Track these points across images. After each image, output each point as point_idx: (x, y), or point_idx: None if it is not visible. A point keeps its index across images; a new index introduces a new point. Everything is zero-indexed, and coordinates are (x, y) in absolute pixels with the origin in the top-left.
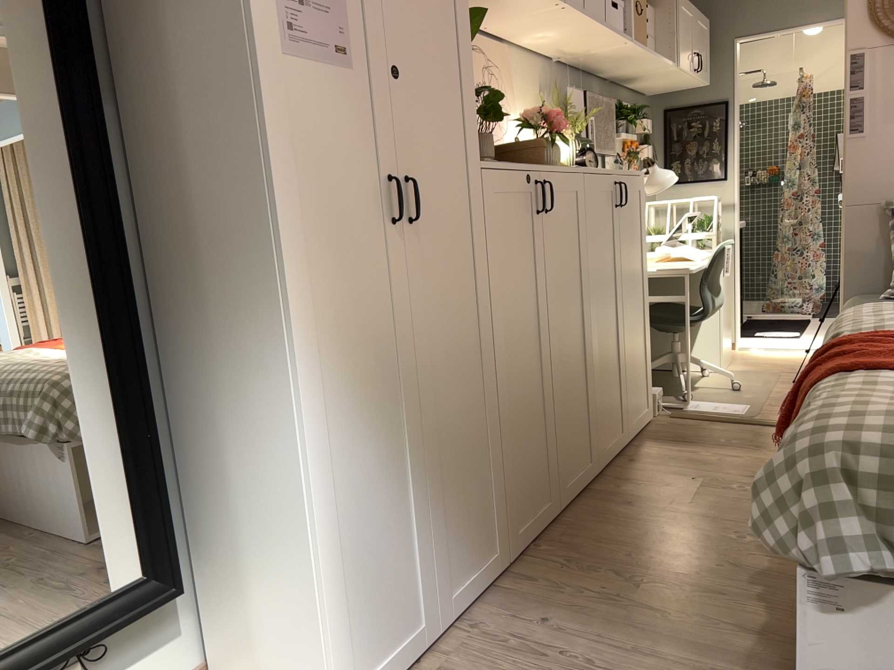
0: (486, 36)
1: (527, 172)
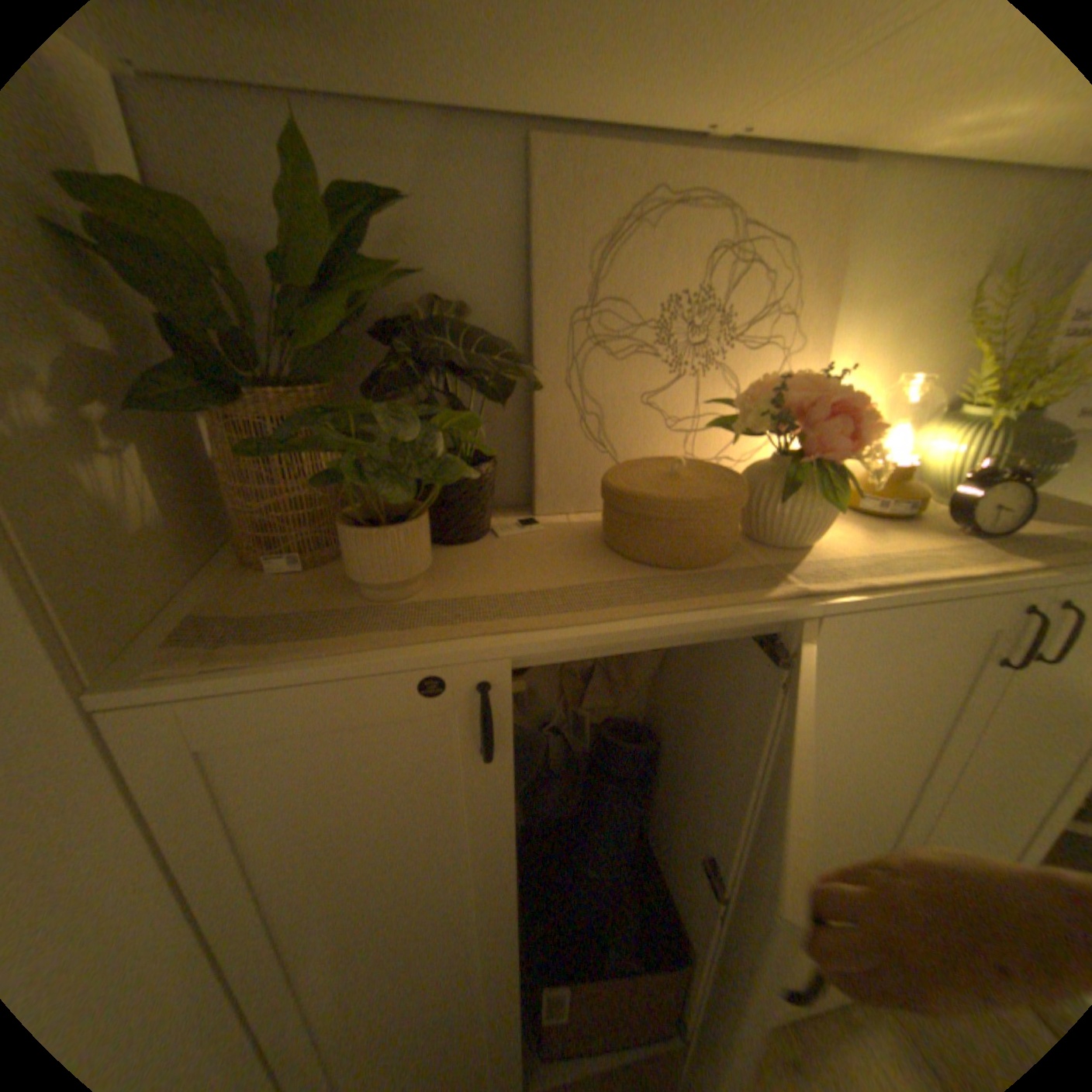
0: (763, 145)
1: (424, 671)
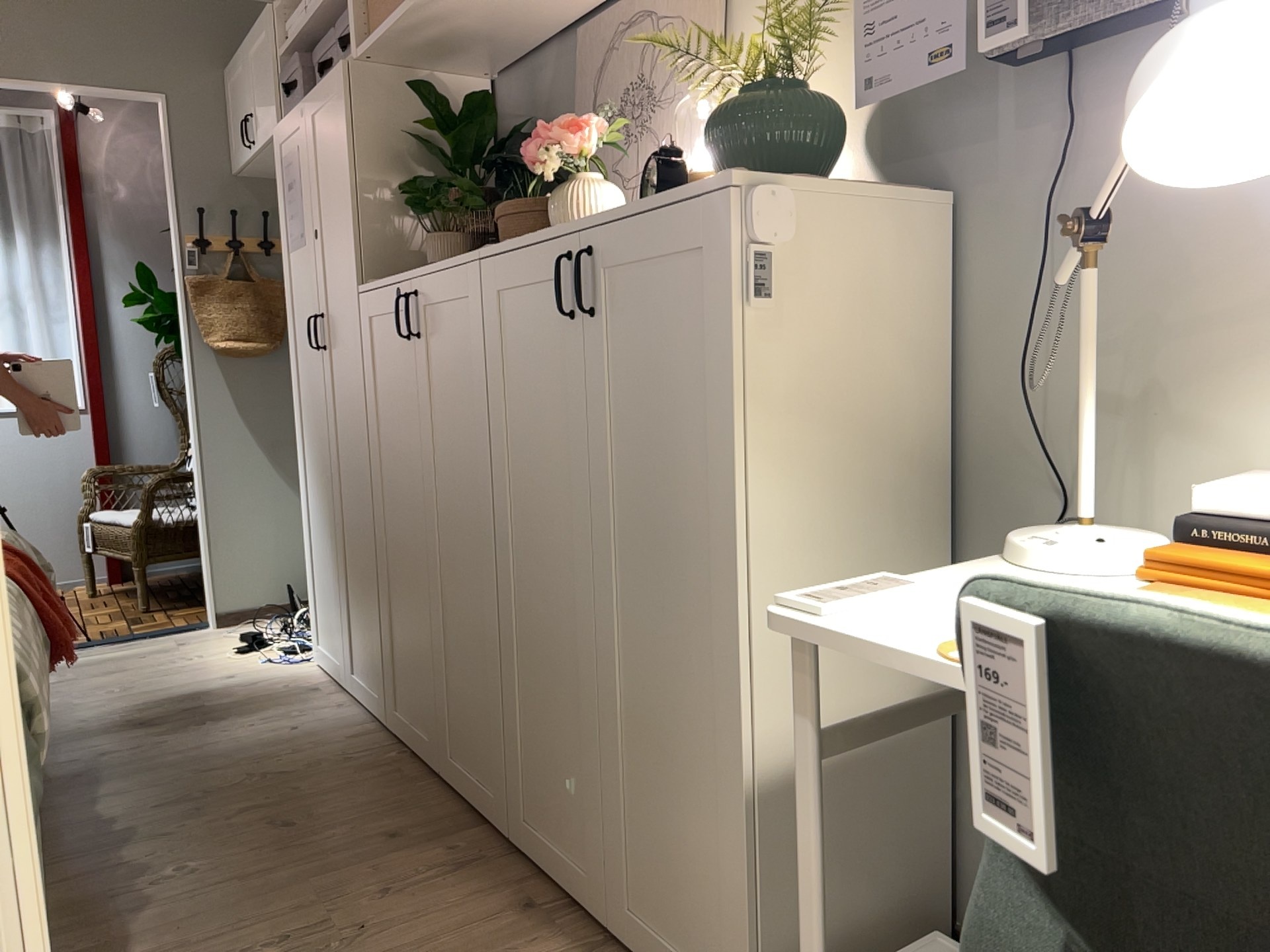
0: None
1: (394, 286)
